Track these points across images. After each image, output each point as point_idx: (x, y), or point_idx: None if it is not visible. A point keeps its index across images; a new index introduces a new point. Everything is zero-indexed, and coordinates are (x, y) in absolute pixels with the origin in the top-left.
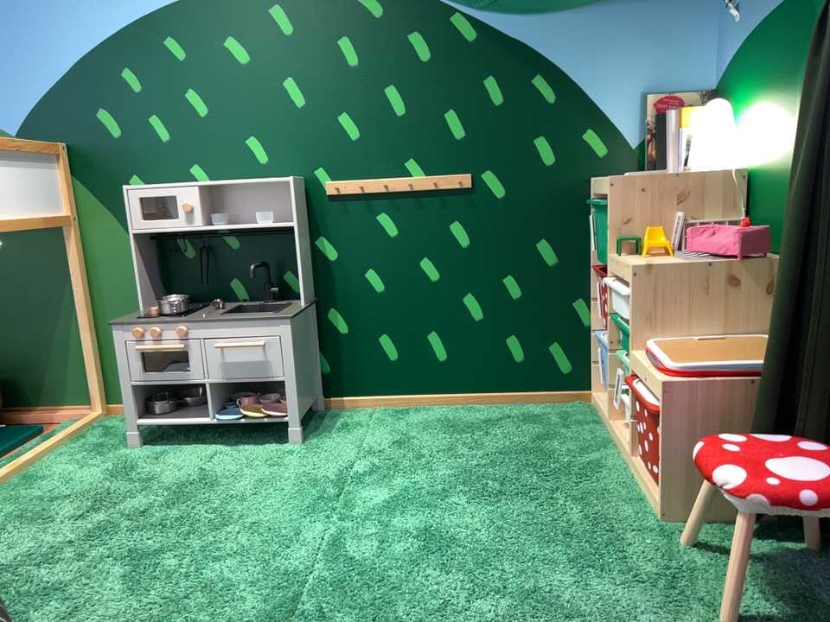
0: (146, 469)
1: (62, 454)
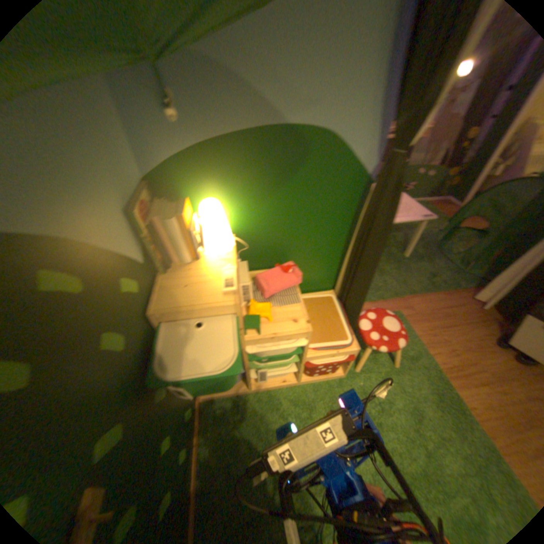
0: None
1: None
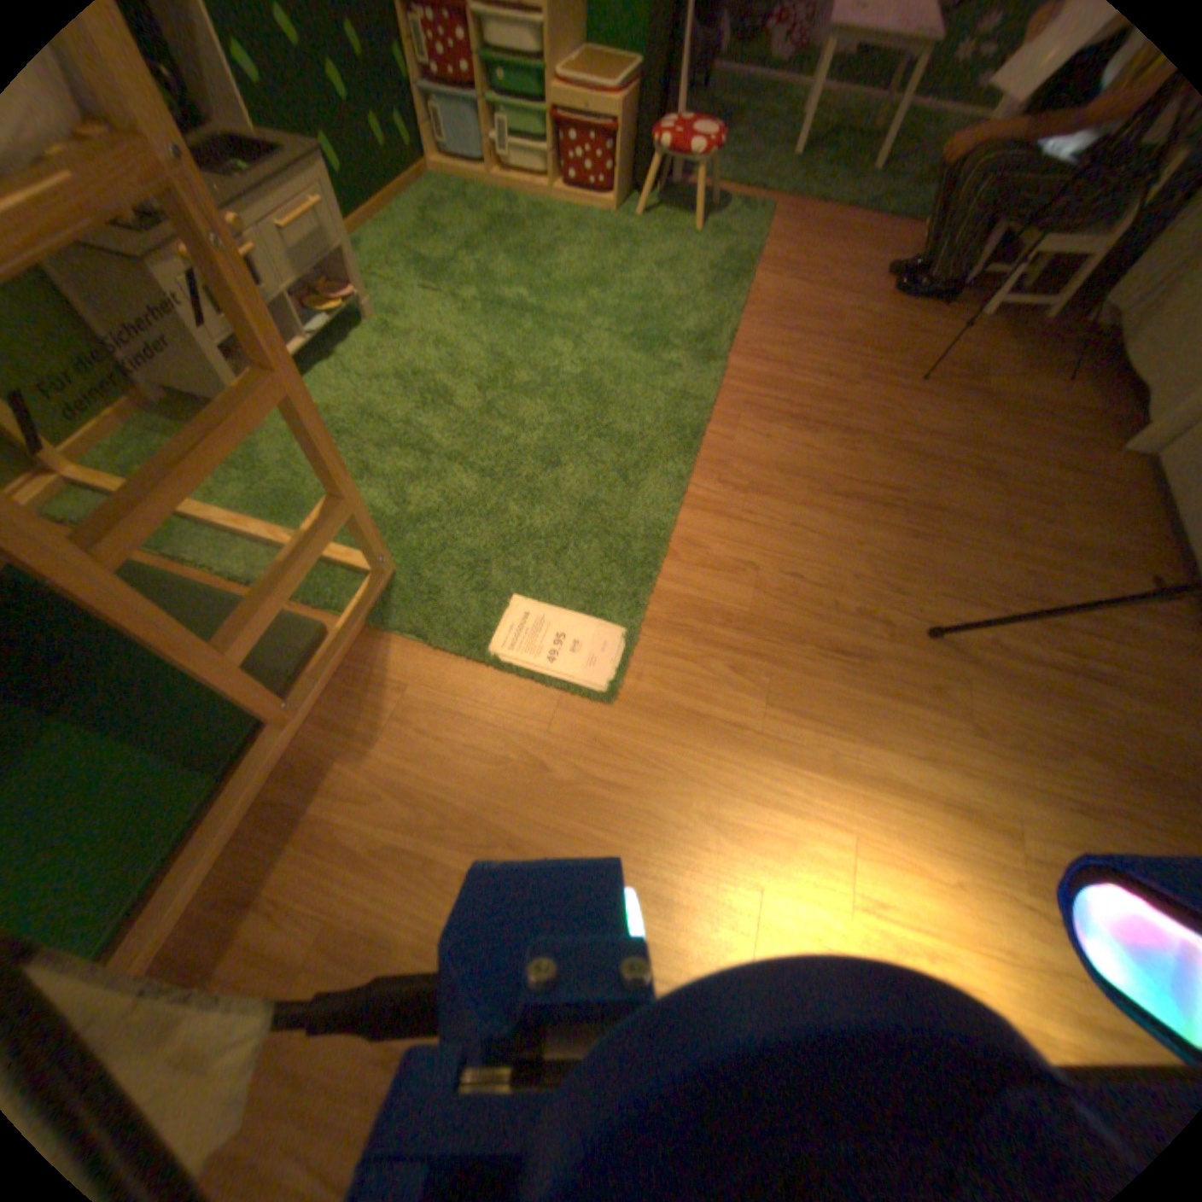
0: (325, 414)
1: (202, 490)
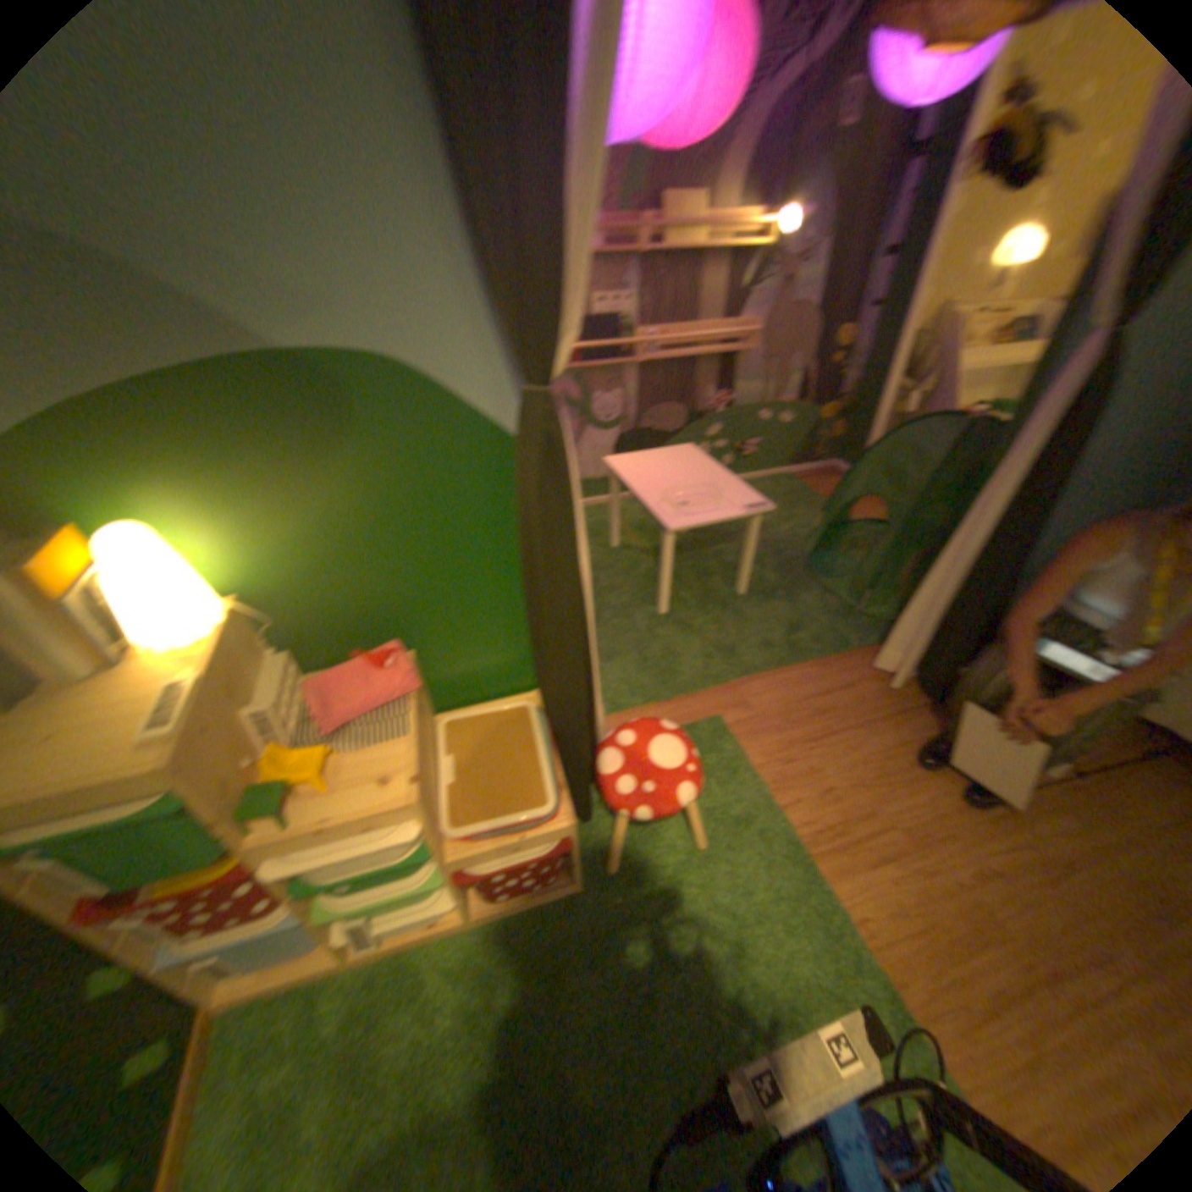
0: None
1: None
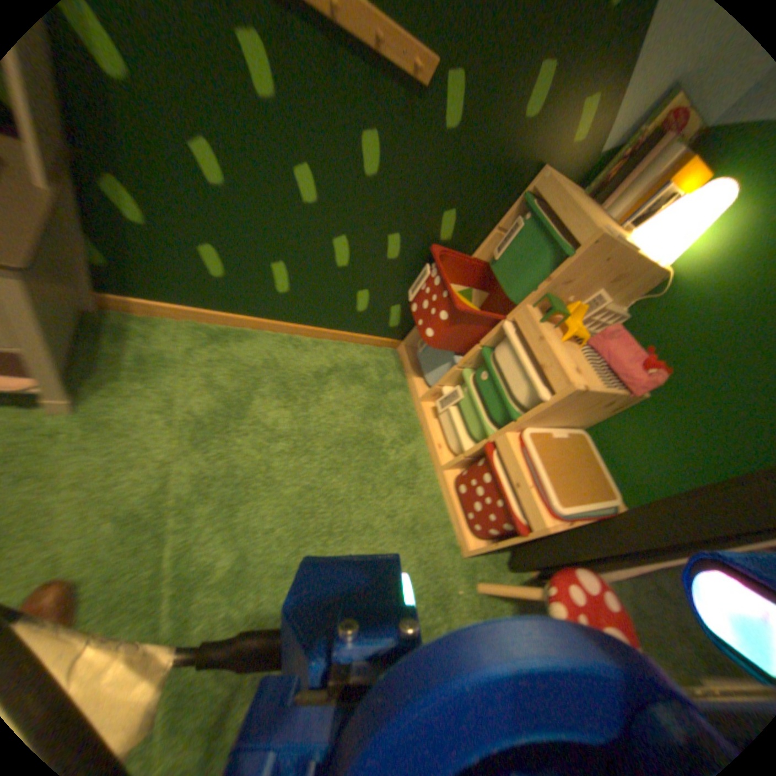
0: None
1: None
